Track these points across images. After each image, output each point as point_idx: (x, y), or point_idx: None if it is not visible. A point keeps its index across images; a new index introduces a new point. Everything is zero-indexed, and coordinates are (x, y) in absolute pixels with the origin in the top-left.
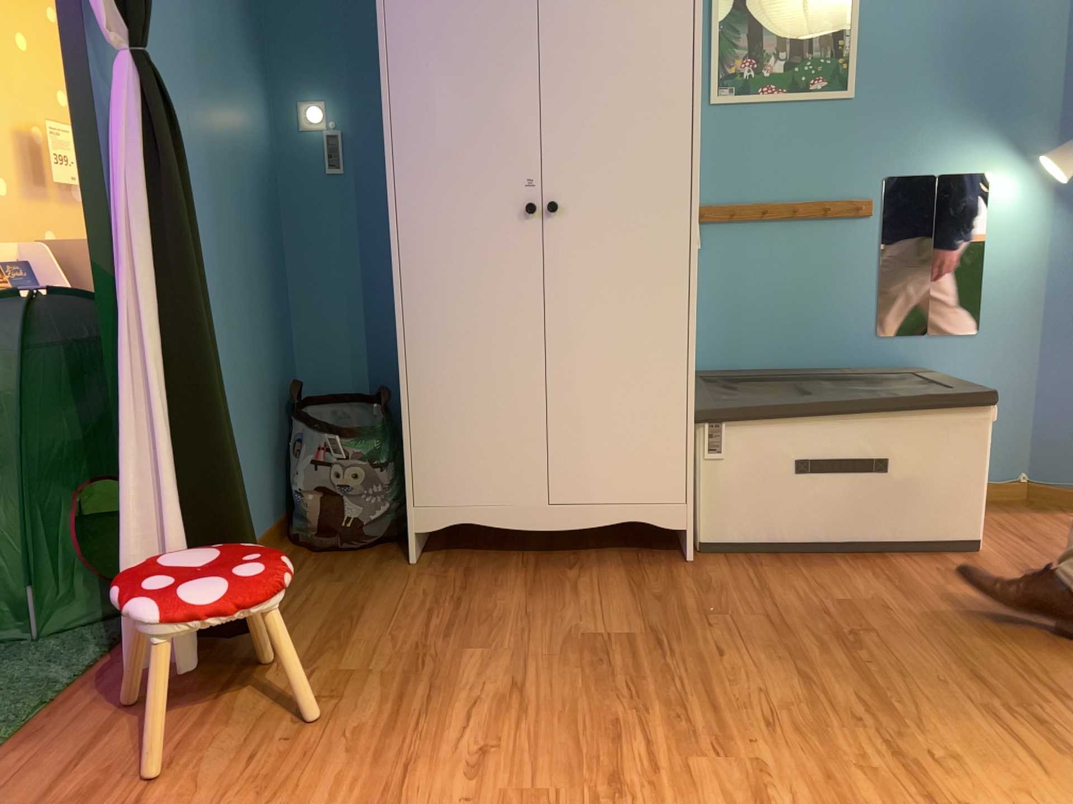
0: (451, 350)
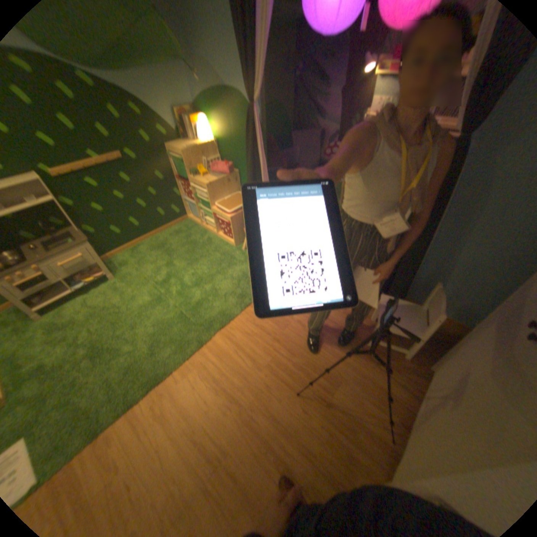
0: (481, 340)
